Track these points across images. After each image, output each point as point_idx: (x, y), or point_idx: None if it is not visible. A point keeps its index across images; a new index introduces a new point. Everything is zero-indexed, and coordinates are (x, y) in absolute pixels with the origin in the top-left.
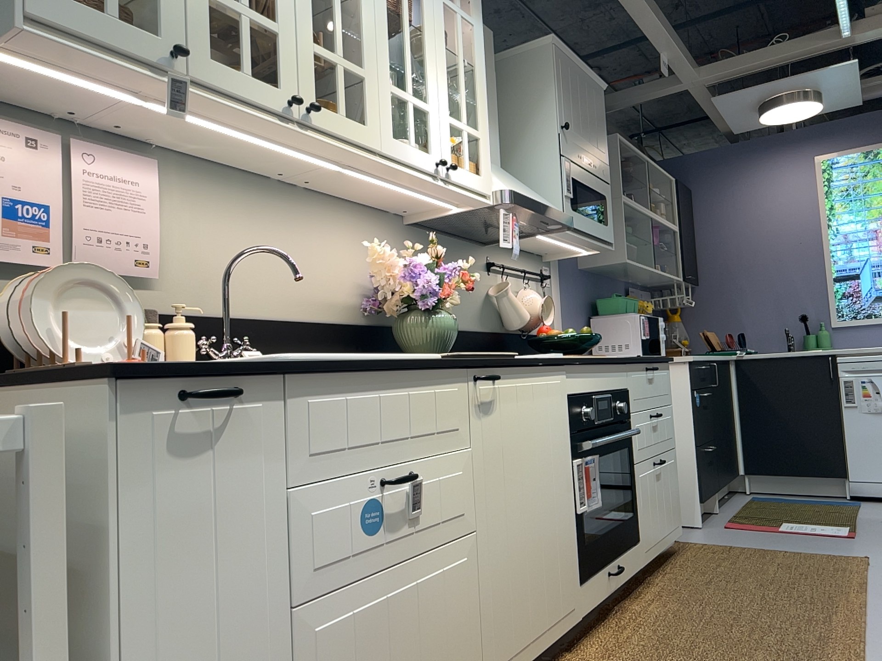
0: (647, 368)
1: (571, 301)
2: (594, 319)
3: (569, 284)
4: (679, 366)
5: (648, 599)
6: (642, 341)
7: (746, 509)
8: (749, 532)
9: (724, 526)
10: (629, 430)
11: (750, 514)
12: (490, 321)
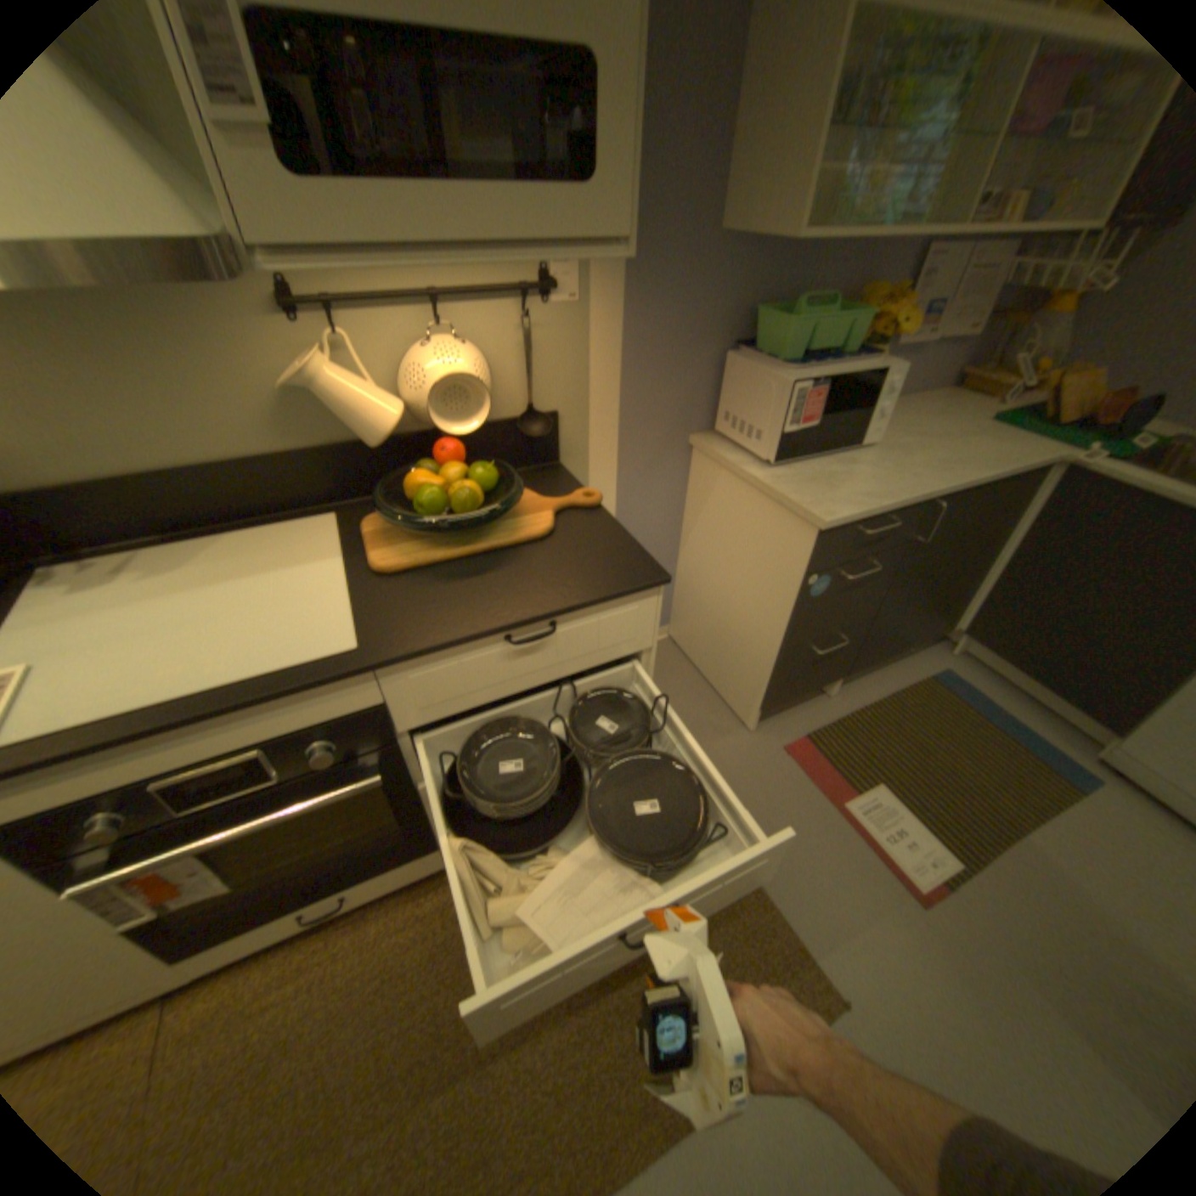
0: (506, 635)
1: (656, 320)
2: (743, 345)
3: (660, 278)
4: (803, 521)
5: (417, 913)
6: (786, 433)
7: (882, 709)
8: (794, 787)
9: (782, 746)
10: (389, 756)
11: (869, 726)
12: (314, 422)
